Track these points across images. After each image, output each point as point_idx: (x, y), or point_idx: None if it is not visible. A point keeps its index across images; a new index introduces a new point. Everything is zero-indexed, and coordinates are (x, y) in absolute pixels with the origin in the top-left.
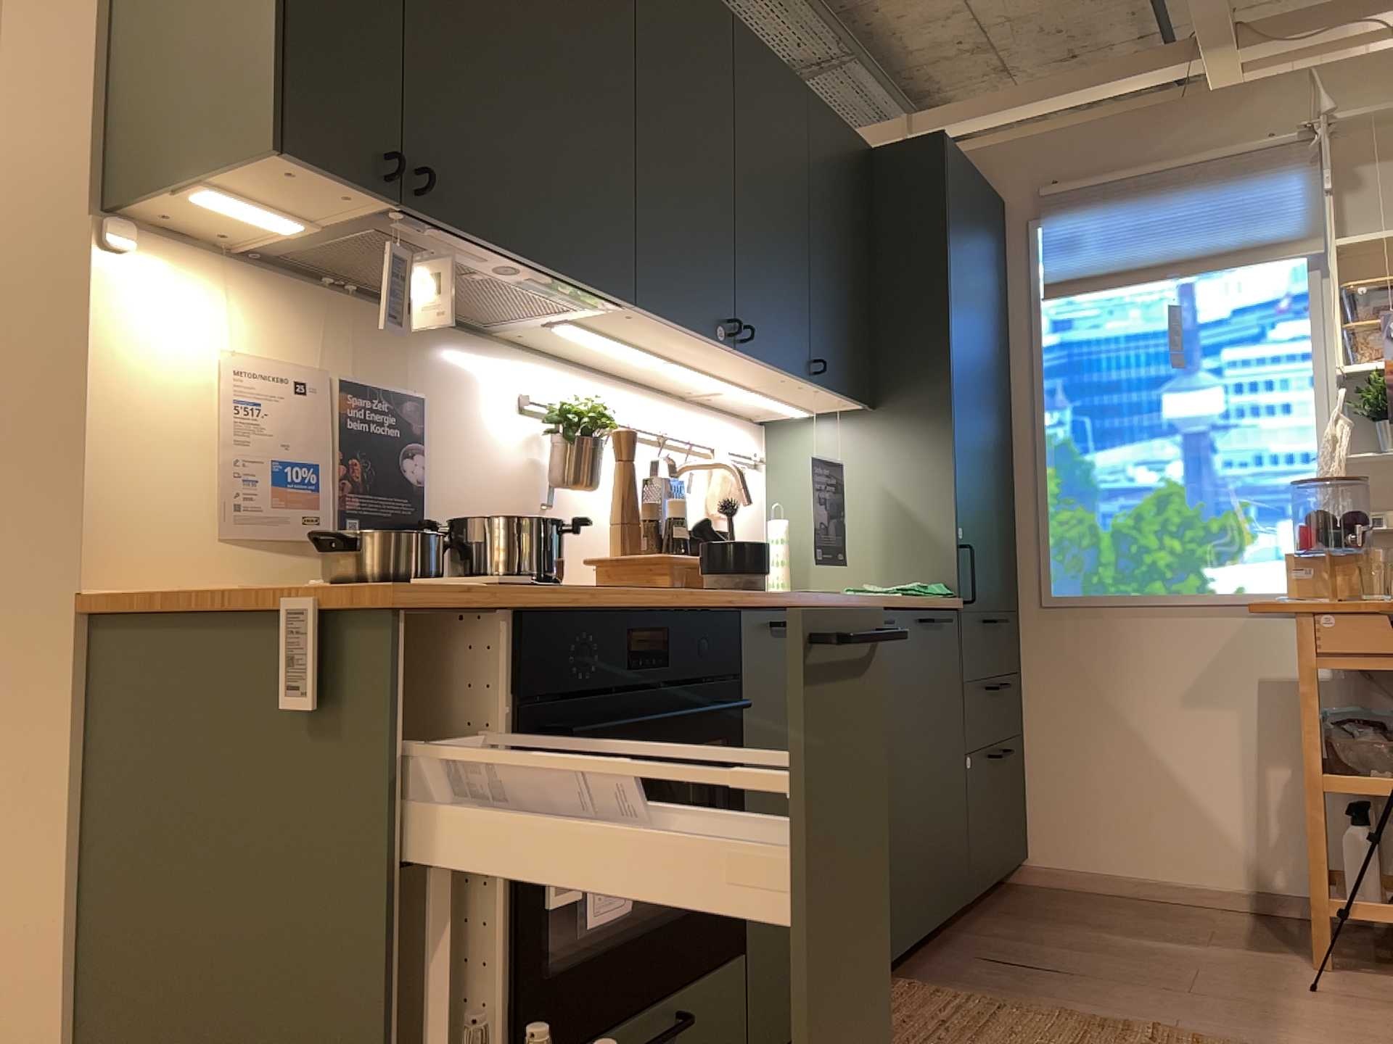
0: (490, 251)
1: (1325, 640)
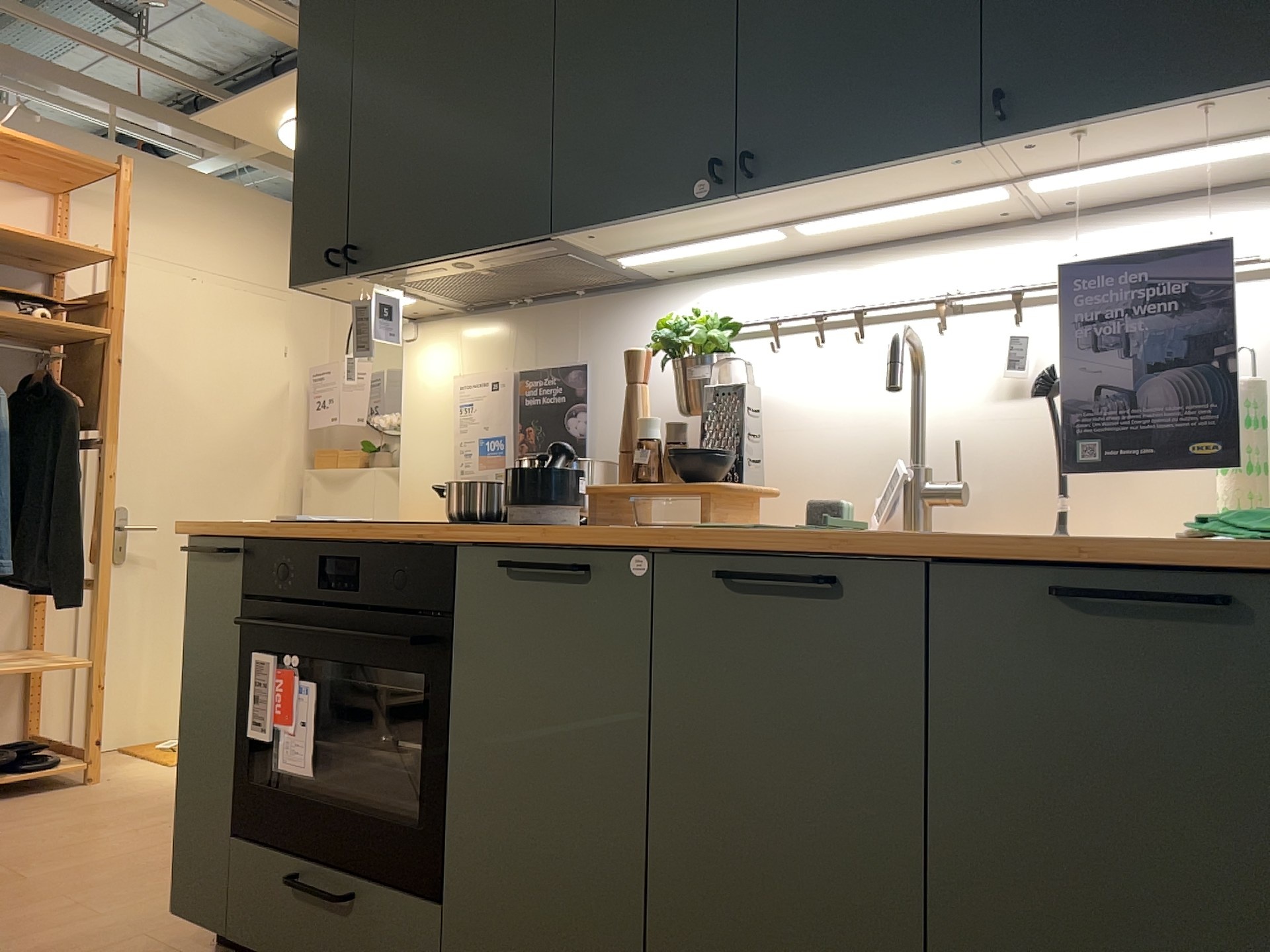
0: (423, 265)
1: None
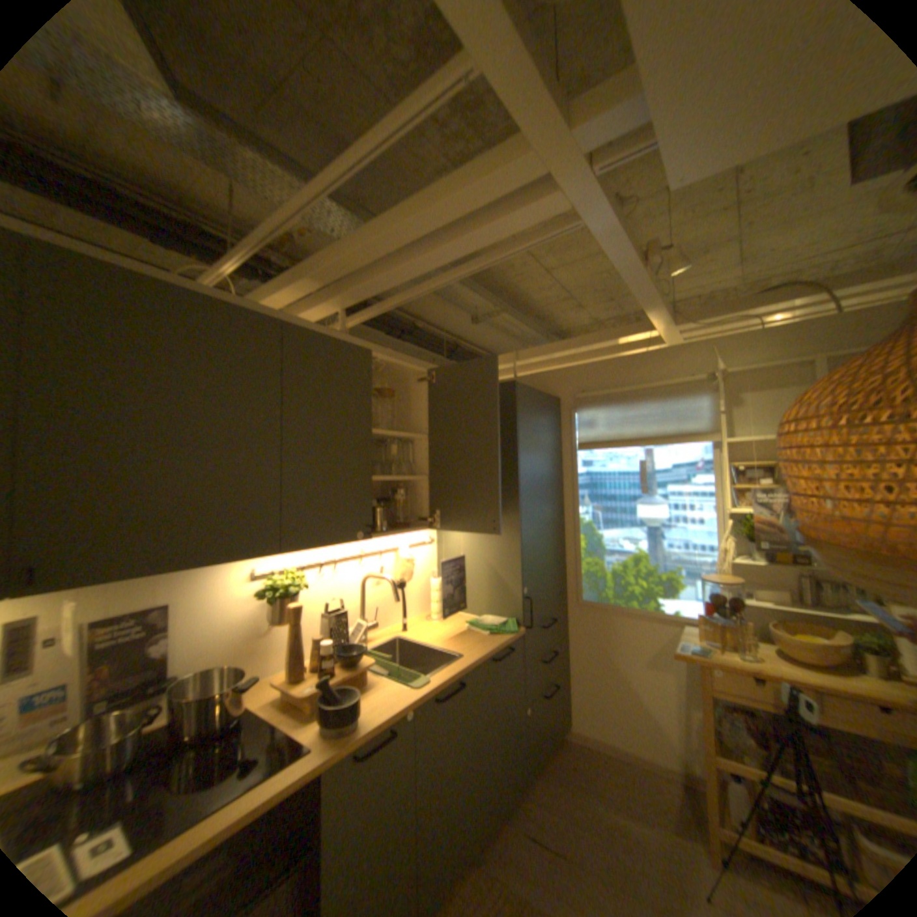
0: (135, 577)
1: (718, 685)
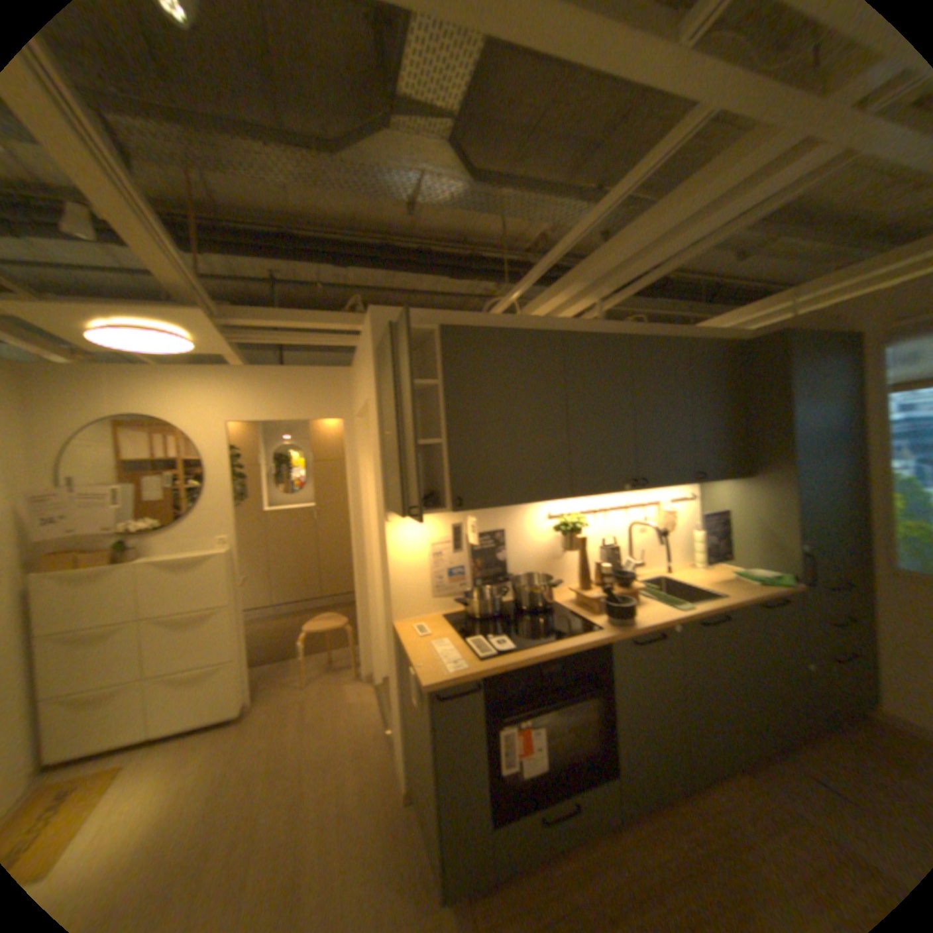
0: (496, 506)
1: None
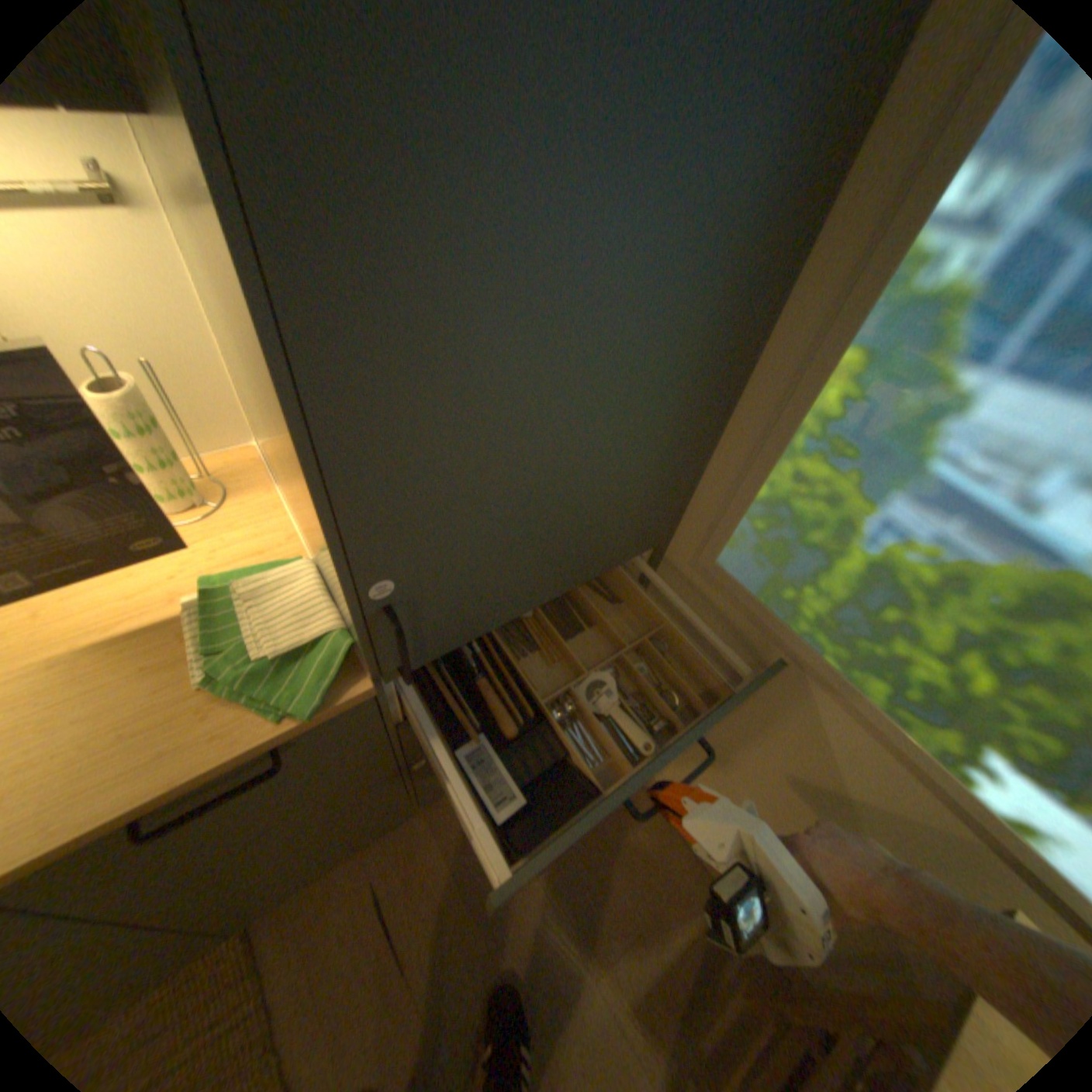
0: None
1: None
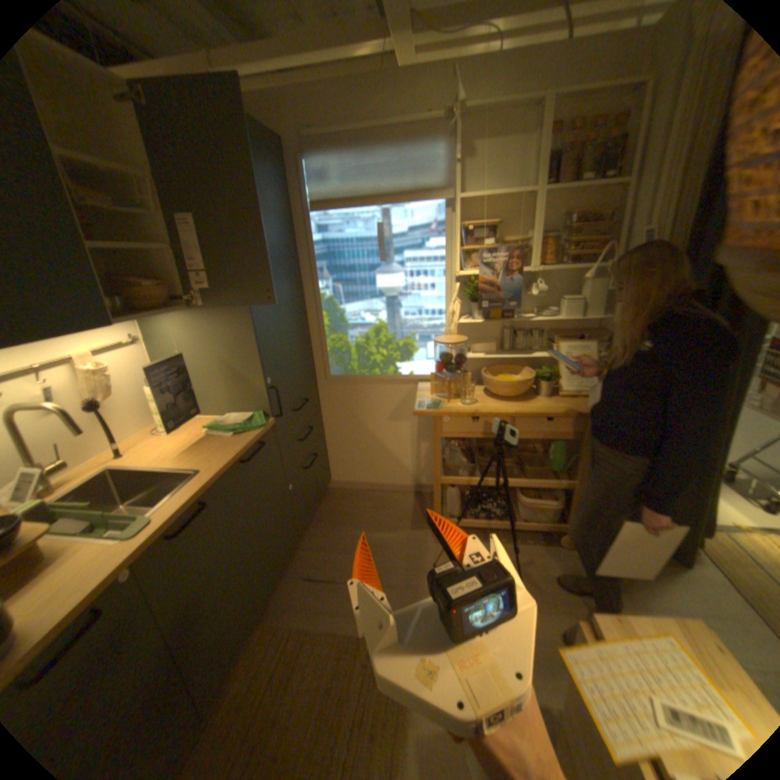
0: None
1: (445, 427)
